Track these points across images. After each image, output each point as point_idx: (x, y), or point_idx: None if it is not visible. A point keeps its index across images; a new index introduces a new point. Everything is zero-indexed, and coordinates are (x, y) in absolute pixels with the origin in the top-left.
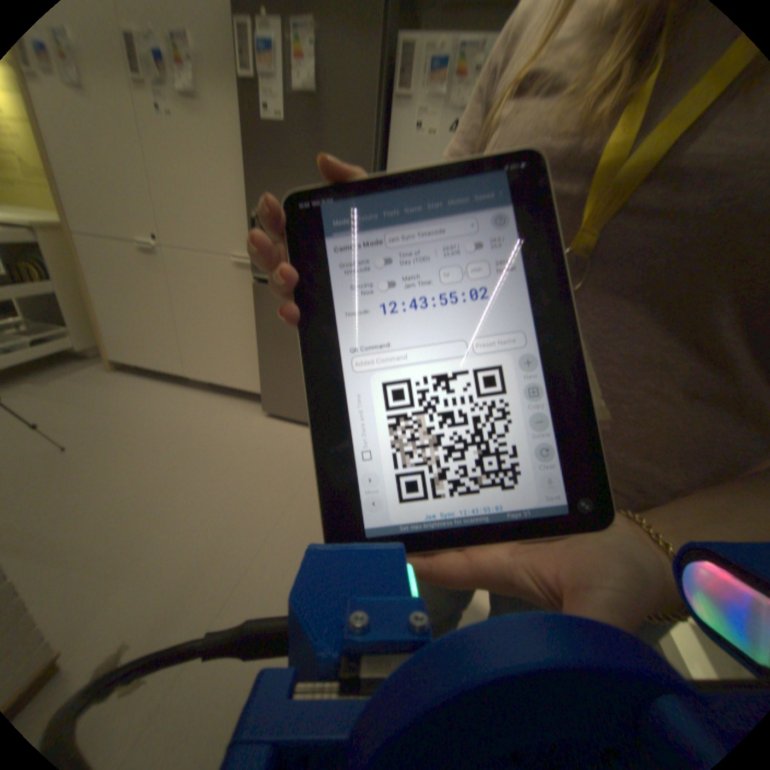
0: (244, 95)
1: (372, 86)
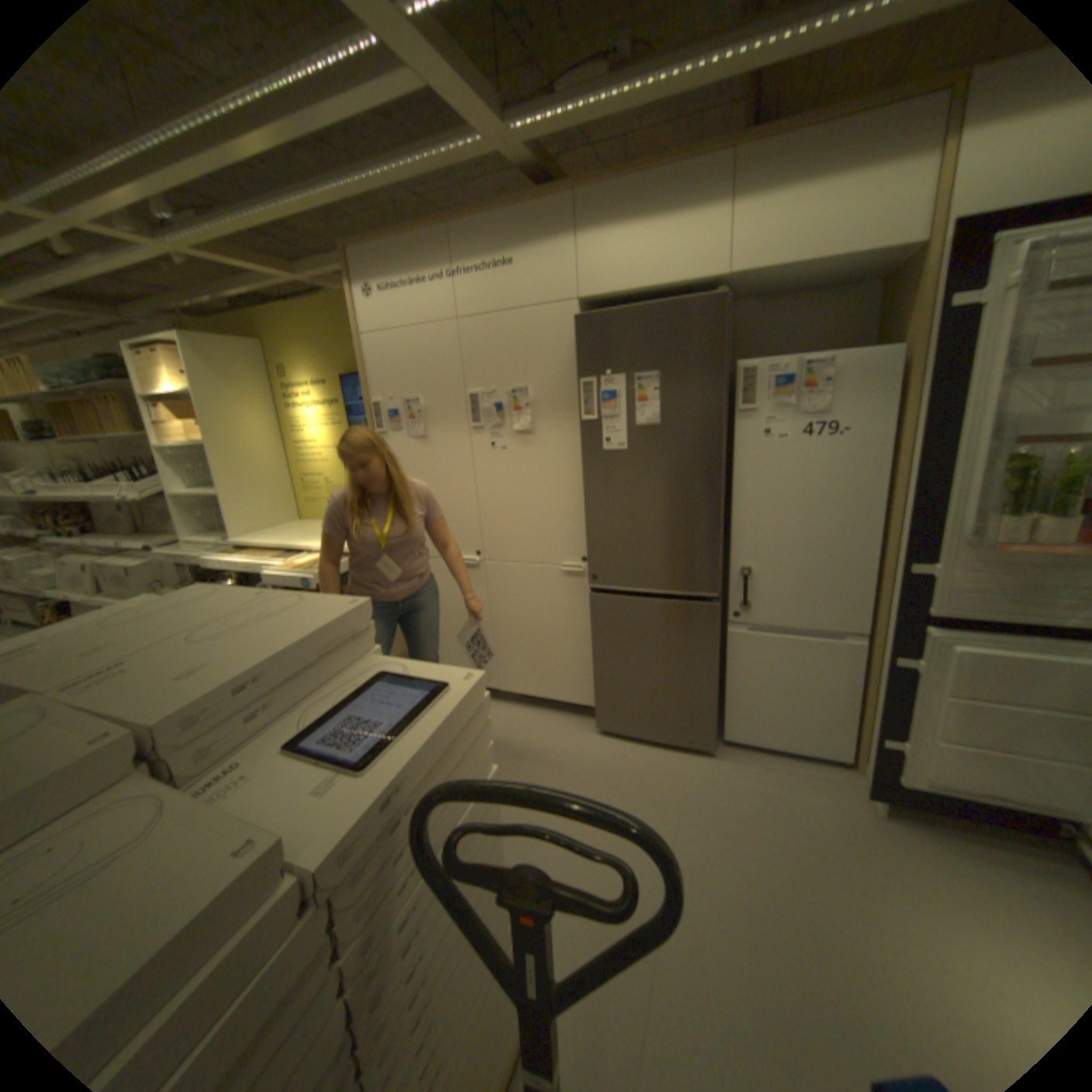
0: (587, 431)
1: (719, 411)
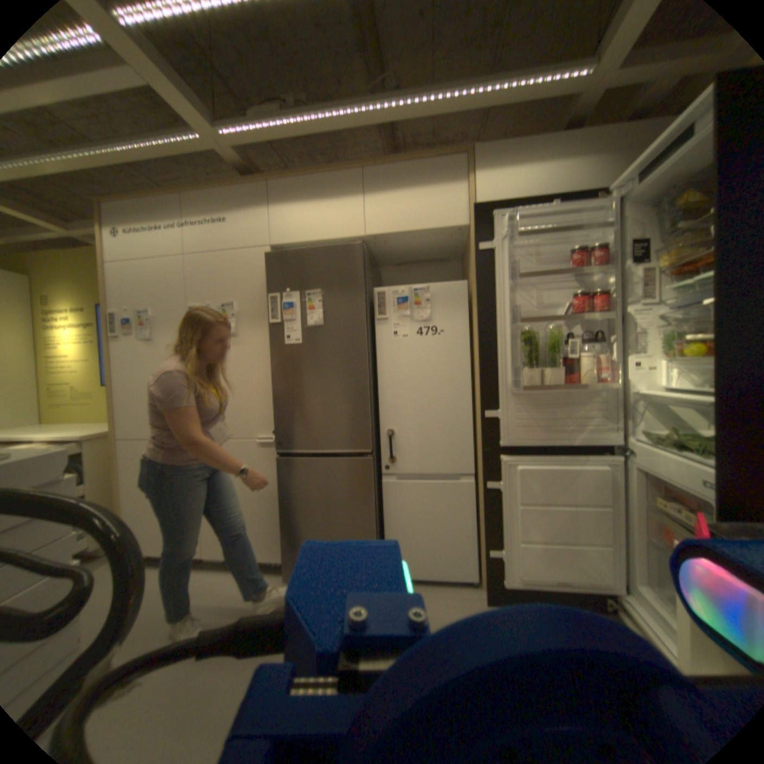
0: (273, 331)
1: (361, 317)
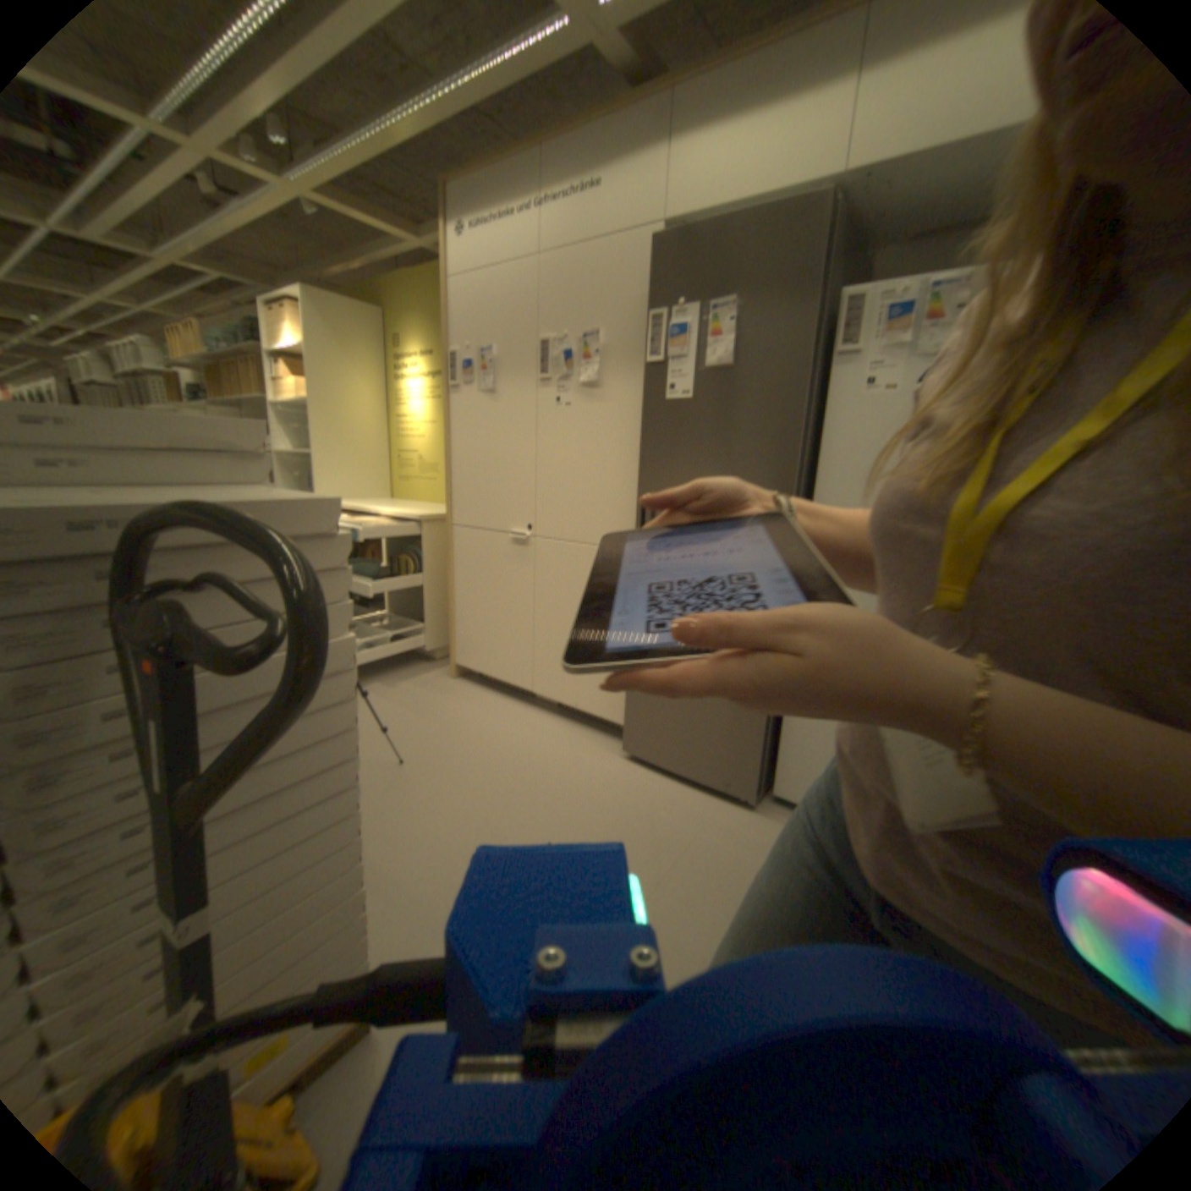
0: (651, 375)
1: (806, 346)
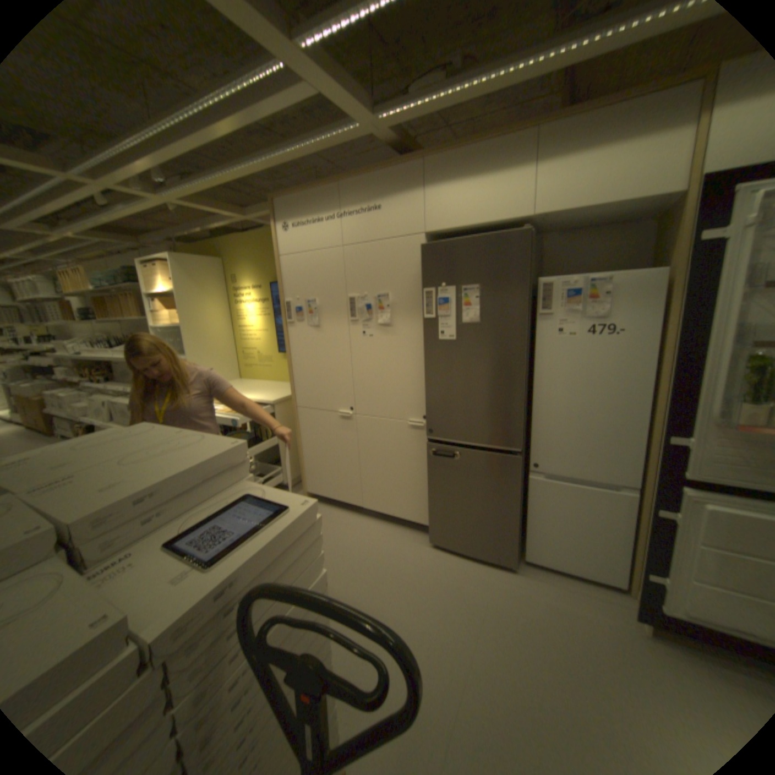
0: (427, 326)
1: (523, 314)
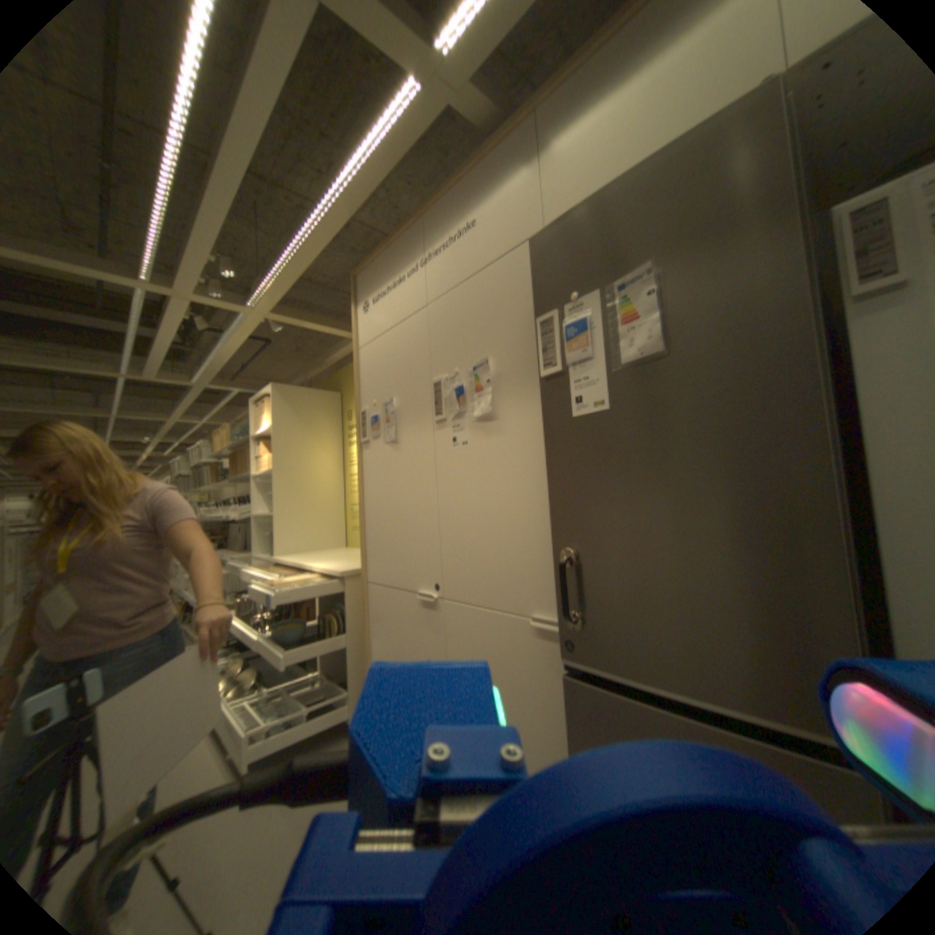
0: (550, 392)
1: (798, 292)
